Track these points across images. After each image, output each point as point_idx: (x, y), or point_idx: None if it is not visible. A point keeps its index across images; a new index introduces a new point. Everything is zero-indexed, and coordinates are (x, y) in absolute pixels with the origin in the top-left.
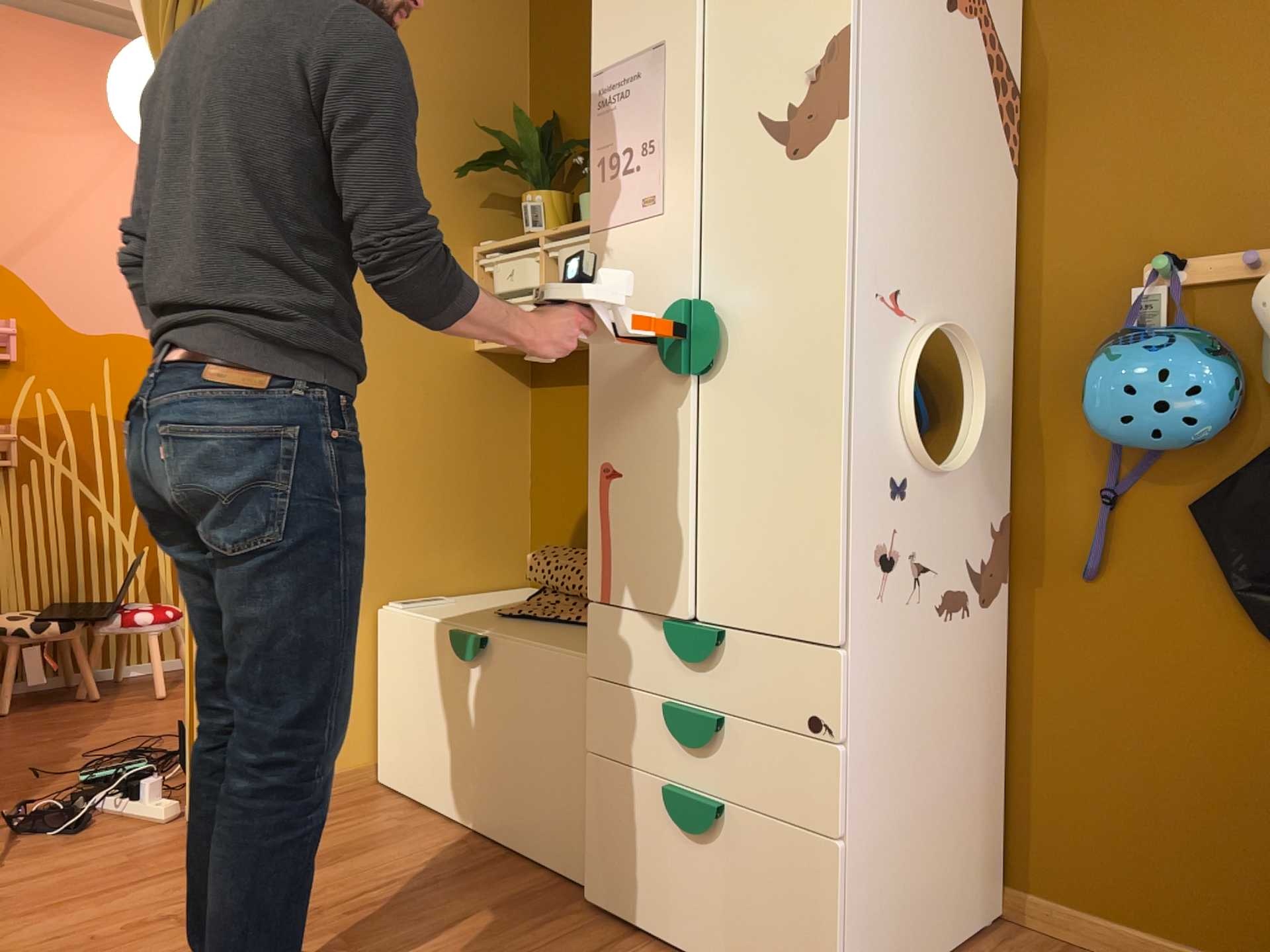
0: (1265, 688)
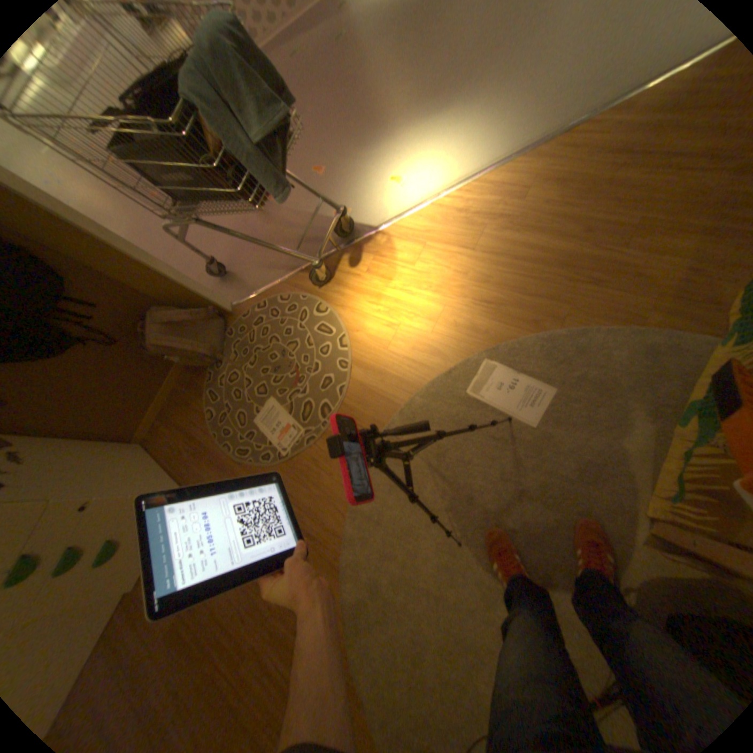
0: (74, 363)
